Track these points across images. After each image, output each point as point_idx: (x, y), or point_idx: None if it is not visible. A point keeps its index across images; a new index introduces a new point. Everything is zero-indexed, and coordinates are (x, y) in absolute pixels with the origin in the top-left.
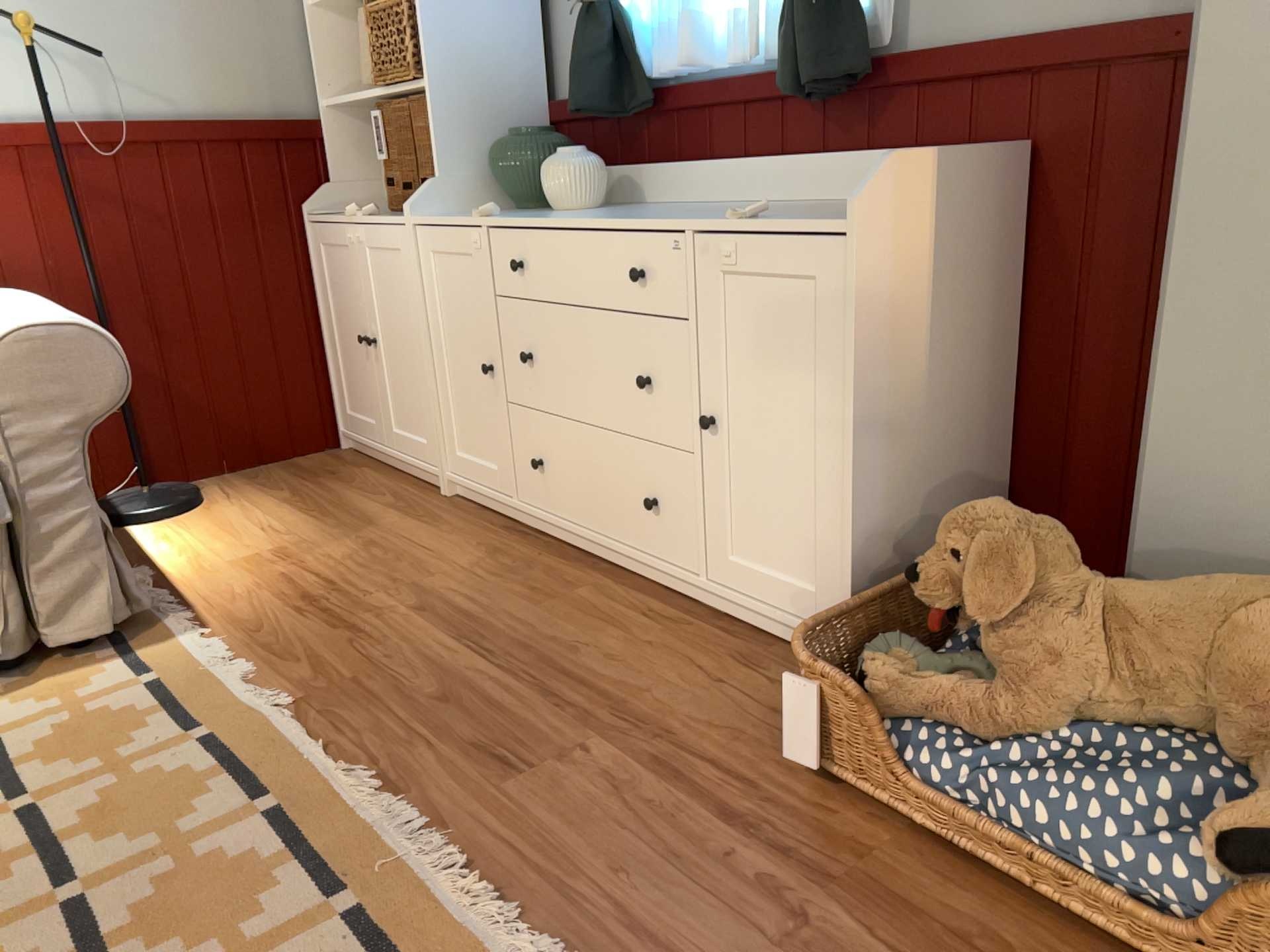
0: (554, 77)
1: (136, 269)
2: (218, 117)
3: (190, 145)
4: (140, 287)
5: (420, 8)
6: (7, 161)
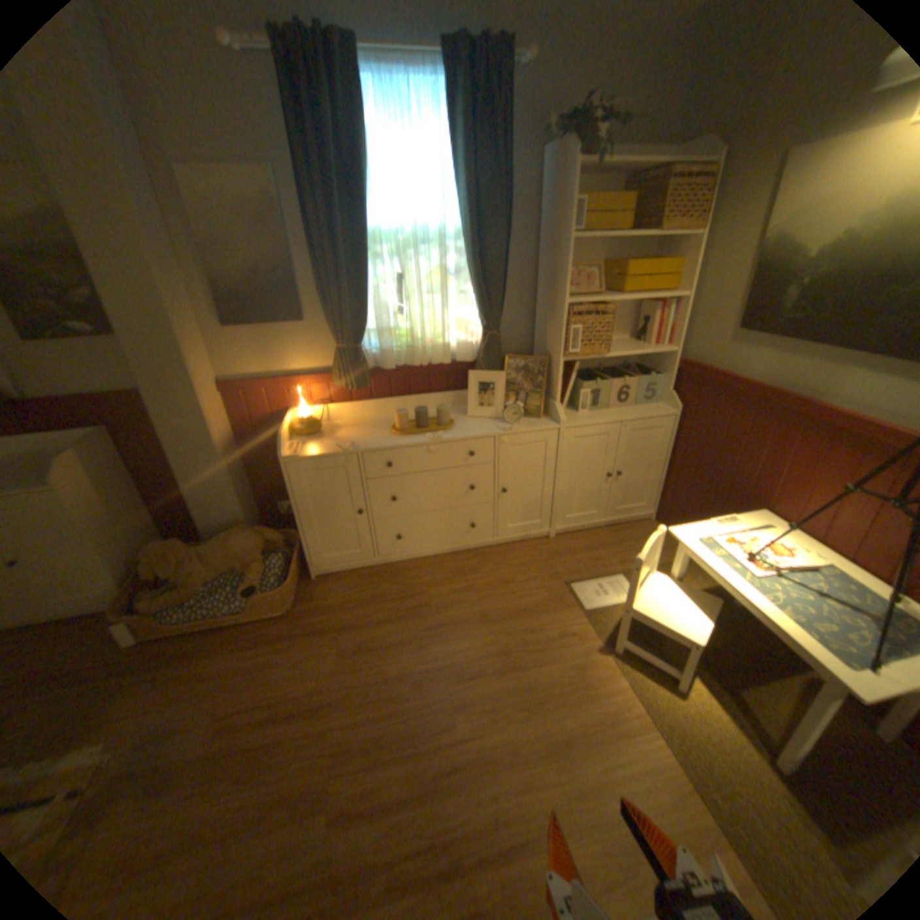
0: None
1: None
2: None
3: None
4: None
5: None
6: None
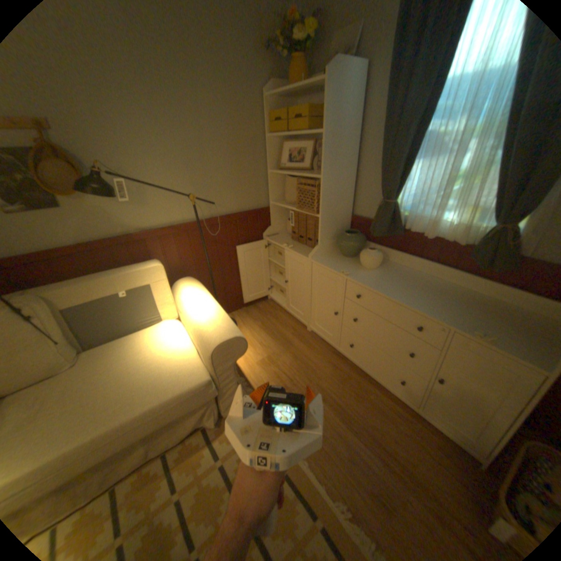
0: (355, 204)
1: (217, 258)
2: (240, 208)
3: (233, 219)
4: (218, 263)
5: (322, 191)
6: (182, 233)
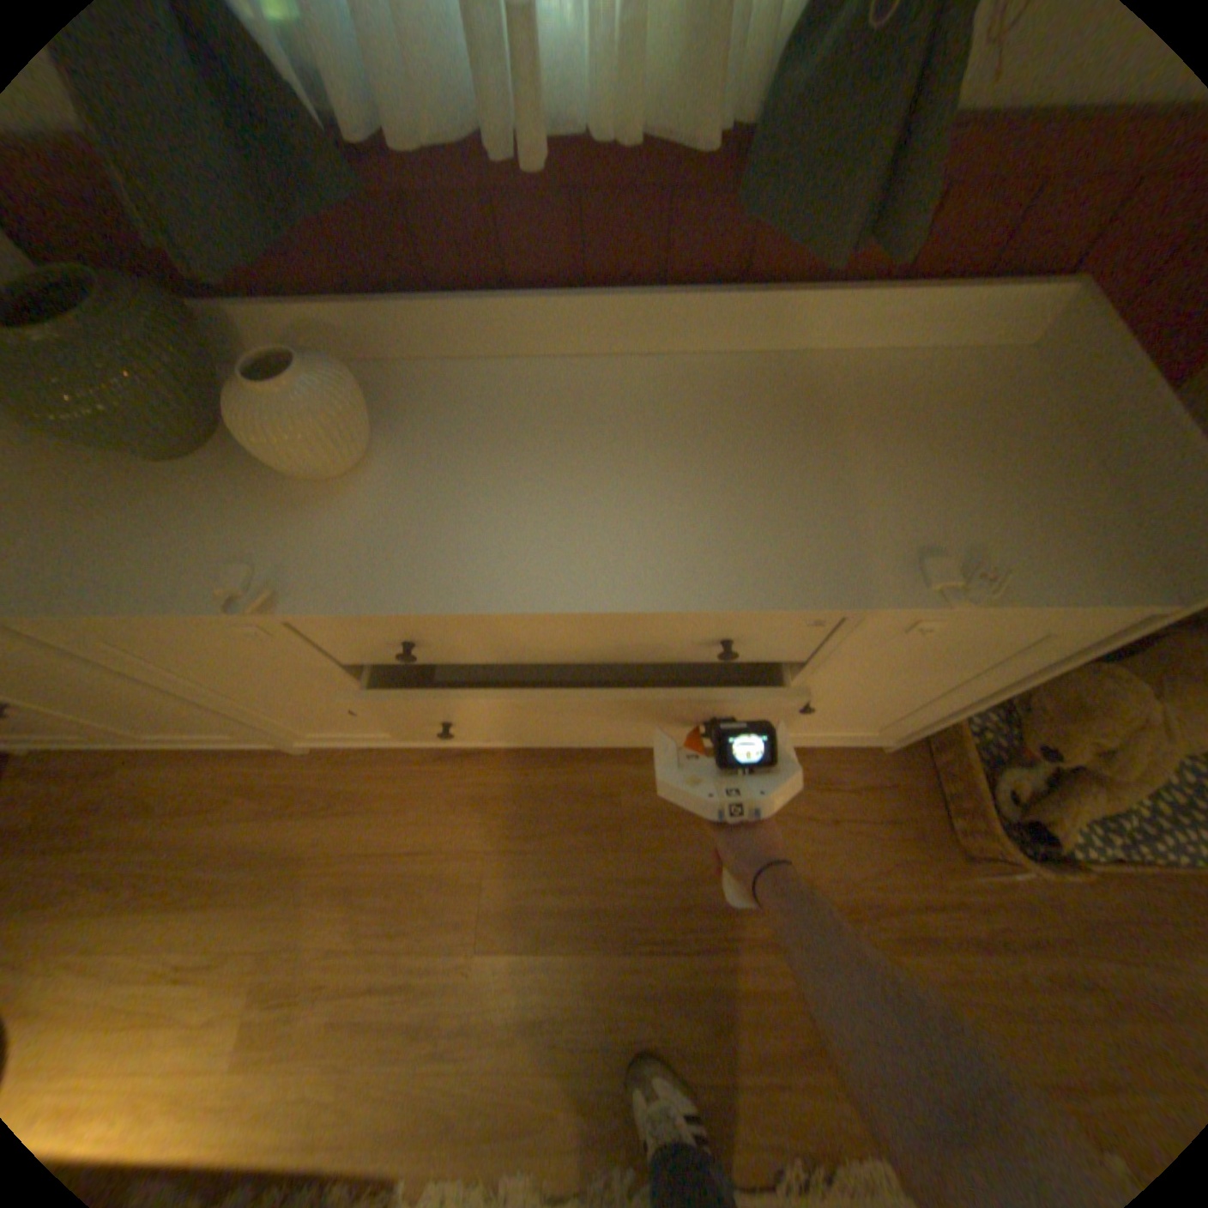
0: None
1: None
2: None
3: None
4: None
5: None
6: None
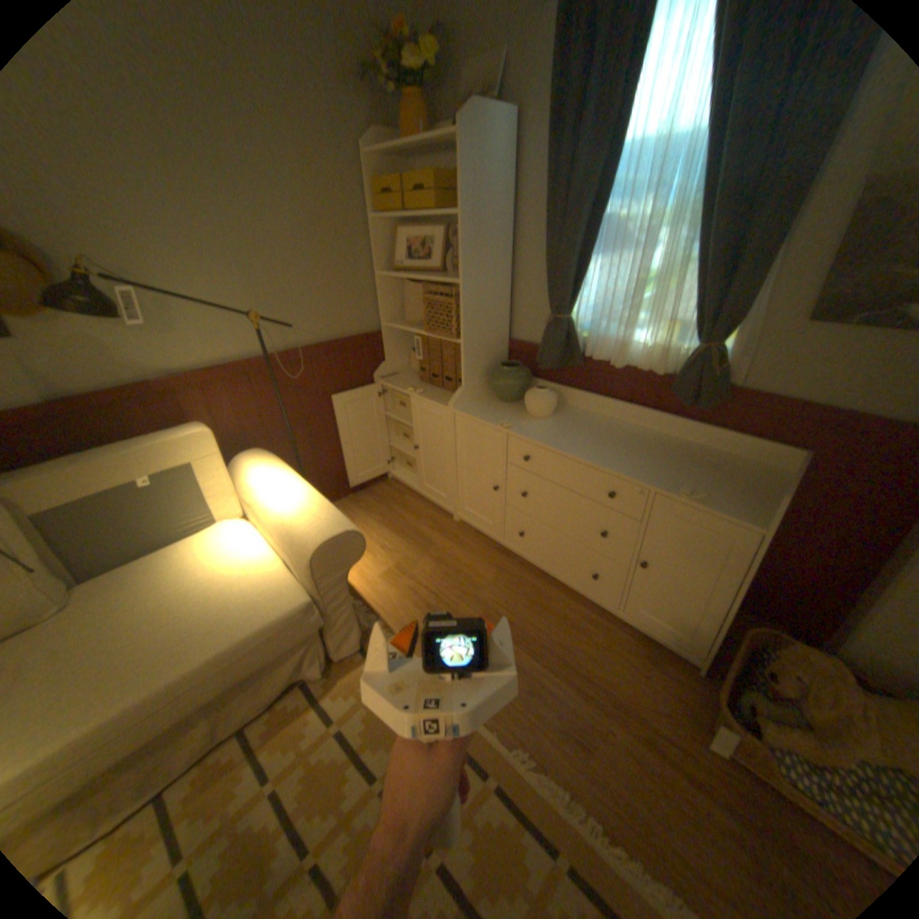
0: (512, 324)
1: (301, 416)
2: (335, 334)
3: (324, 352)
4: (303, 424)
5: (463, 304)
6: (239, 376)
